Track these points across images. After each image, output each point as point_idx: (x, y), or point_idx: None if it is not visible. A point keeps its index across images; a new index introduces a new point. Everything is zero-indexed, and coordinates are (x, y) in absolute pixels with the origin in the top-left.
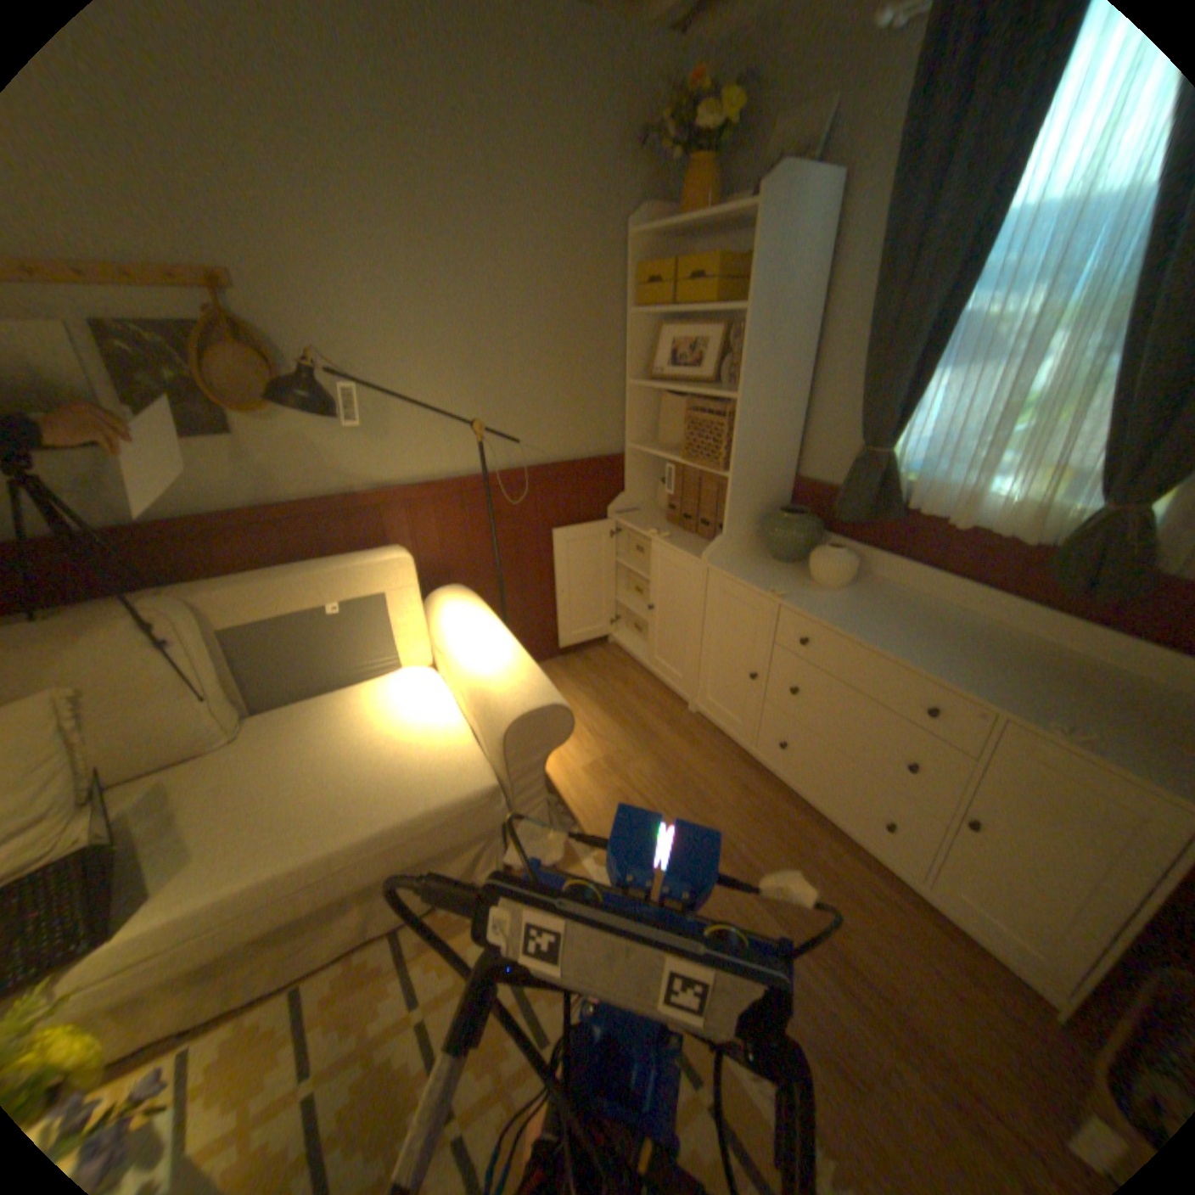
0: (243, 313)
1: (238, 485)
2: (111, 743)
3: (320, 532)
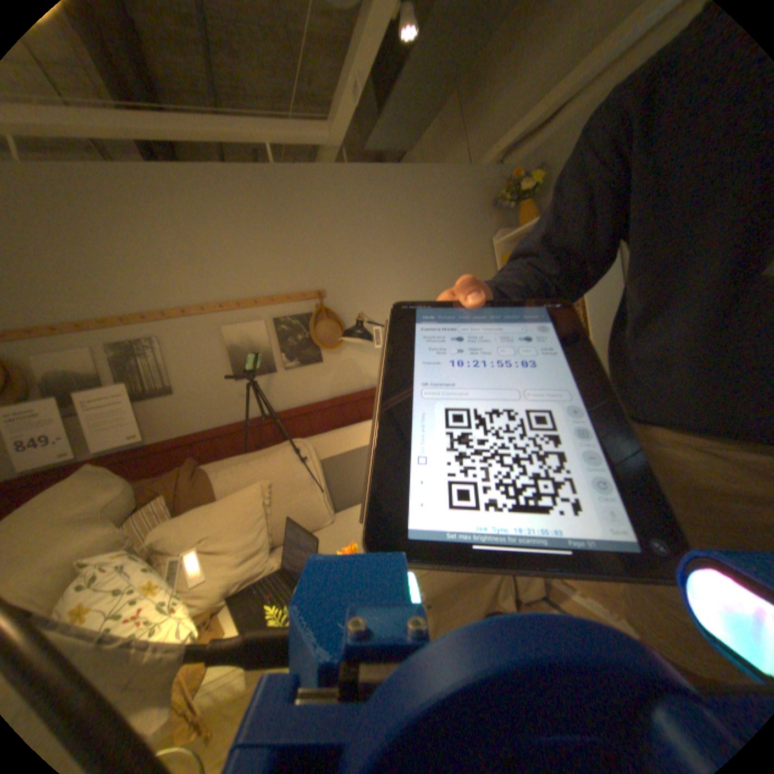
0: (328, 307)
1: (323, 388)
2: (282, 515)
3: (359, 410)
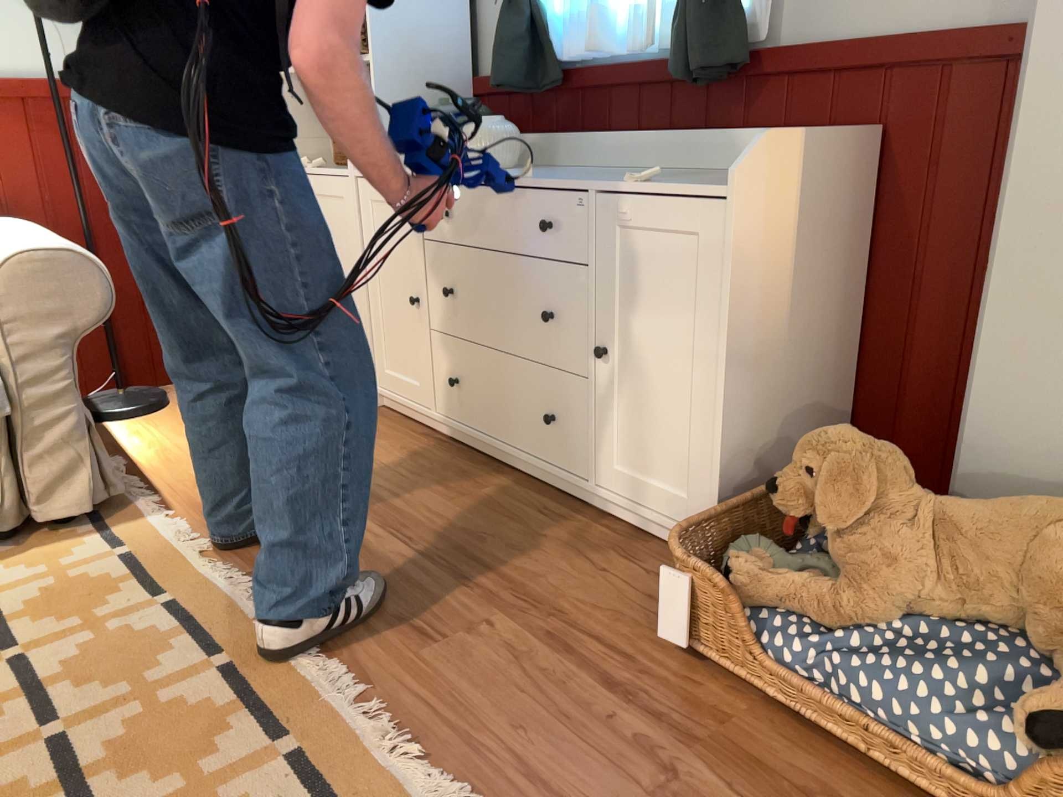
0: None
1: None
2: None
3: None
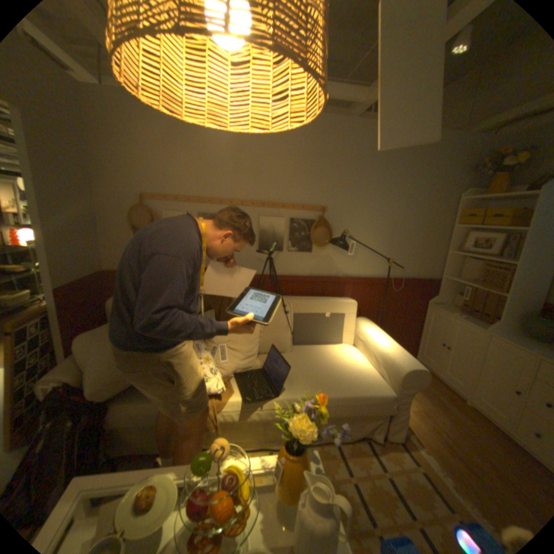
0: (326, 219)
1: (306, 269)
2: (268, 339)
3: (324, 288)
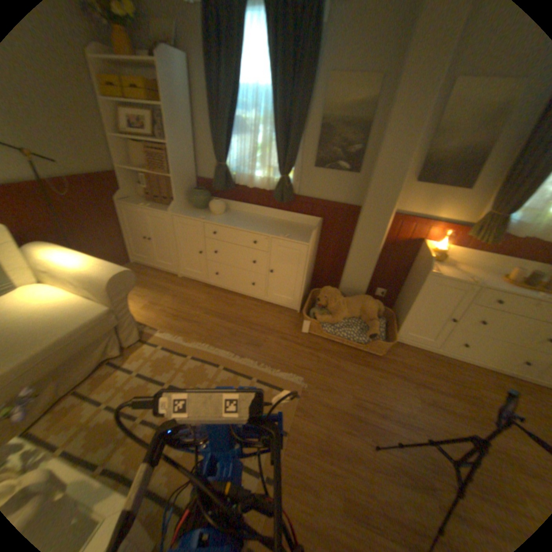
0: None
1: None
2: None
3: None
